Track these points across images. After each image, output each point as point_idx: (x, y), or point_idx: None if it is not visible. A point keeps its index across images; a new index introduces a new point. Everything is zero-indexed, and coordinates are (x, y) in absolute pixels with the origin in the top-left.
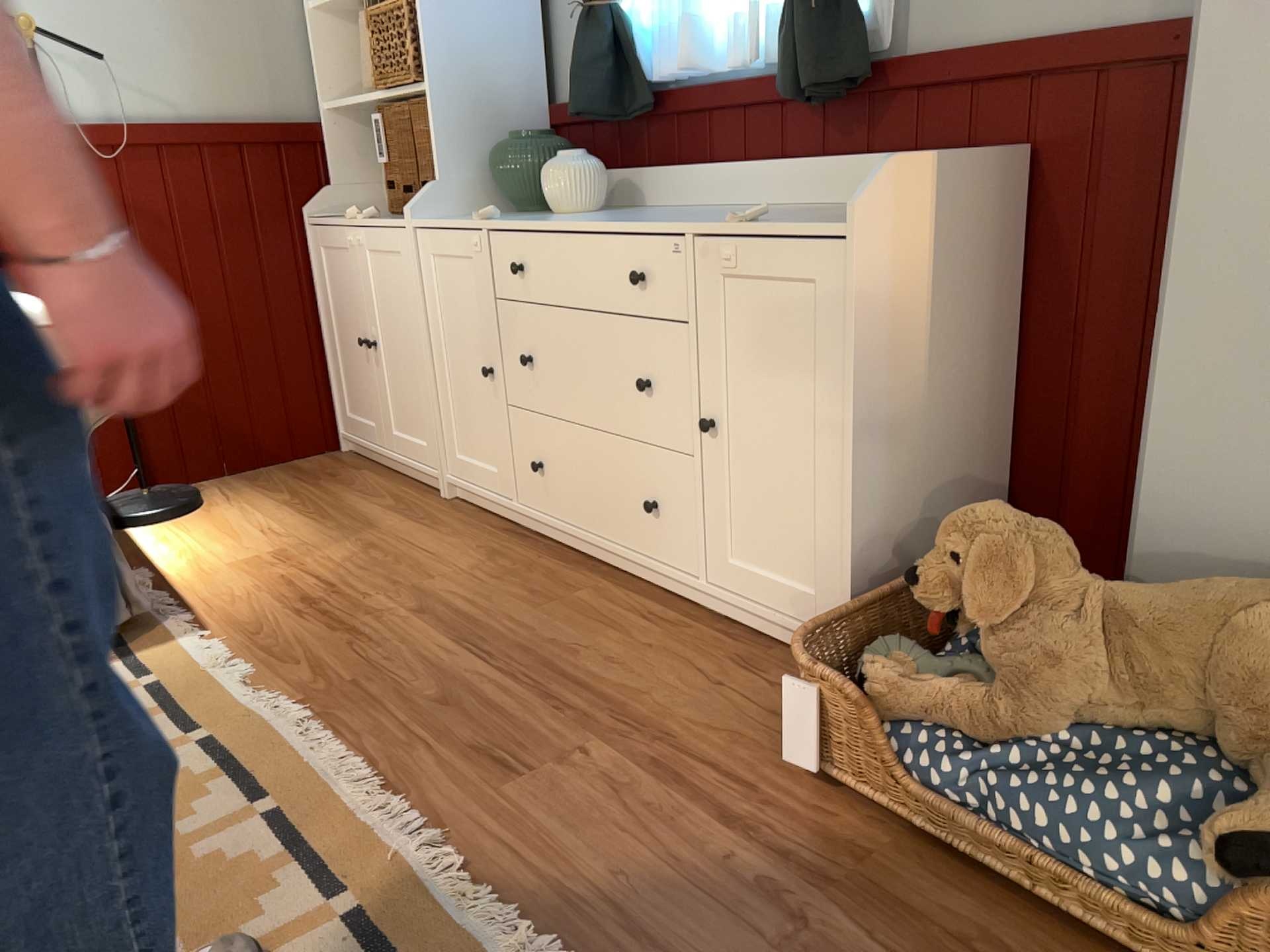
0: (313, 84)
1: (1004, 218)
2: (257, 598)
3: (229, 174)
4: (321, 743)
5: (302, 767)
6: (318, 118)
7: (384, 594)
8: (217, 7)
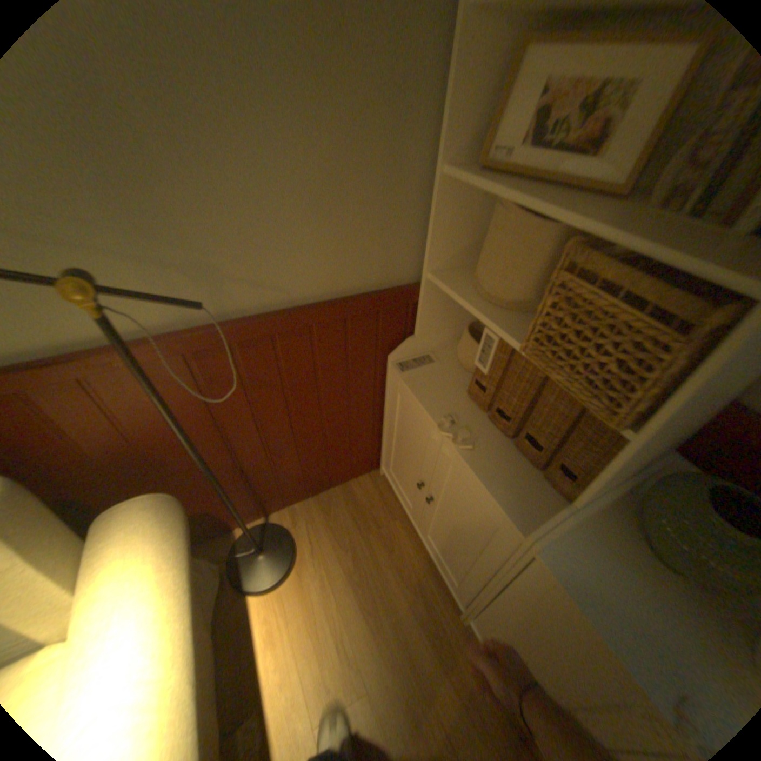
0: (423, 242)
1: None
2: None
3: (333, 338)
4: None
5: None
6: (419, 275)
7: None
8: (341, 166)
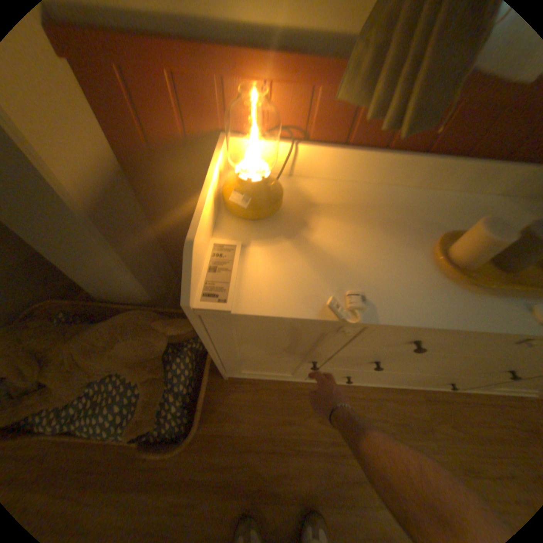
0: None
1: None
2: None
3: None
4: None
5: None
6: None
7: None
8: None
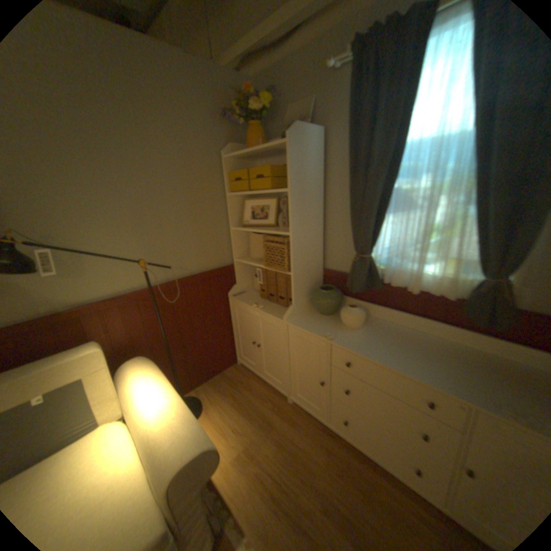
0: (231, 250)
1: None
2: (253, 499)
3: (206, 287)
4: None
5: None
6: (232, 261)
7: (304, 495)
8: (202, 231)
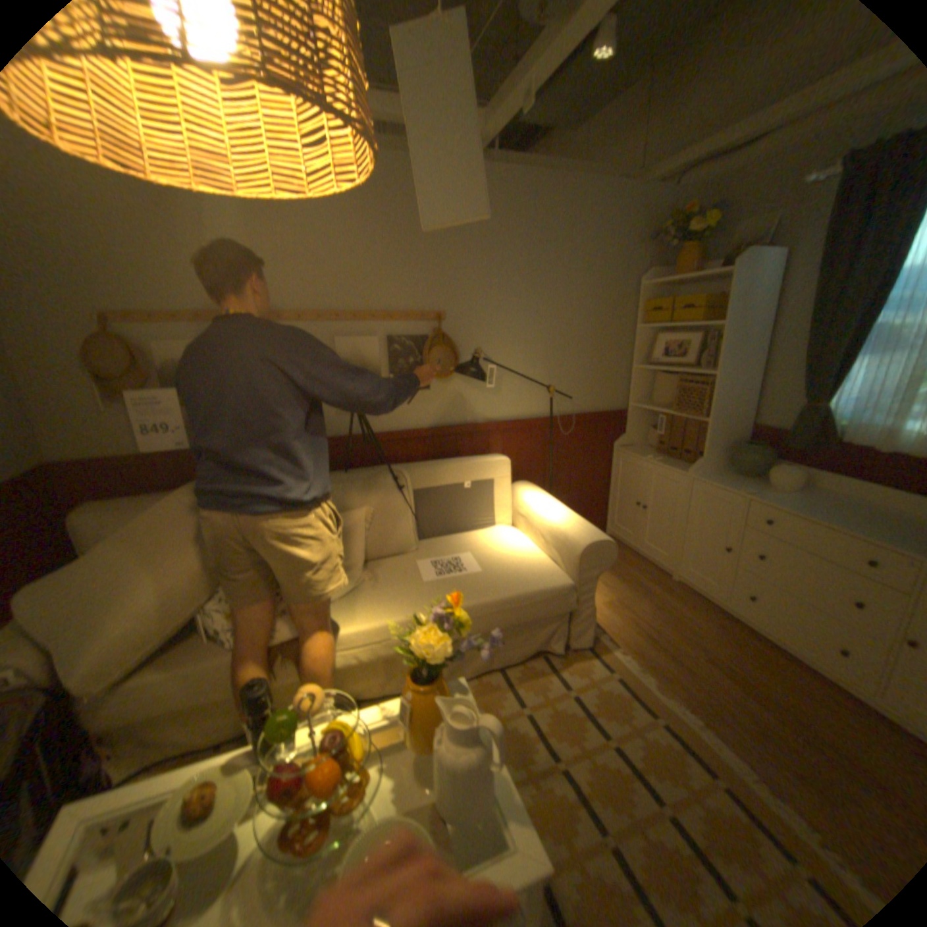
0: (626, 393)
1: None
2: (628, 632)
3: (591, 430)
4: (720, 747)
5: (723, 763)
6: (625, 406)
7: (686, 645)
8: (600, 367)
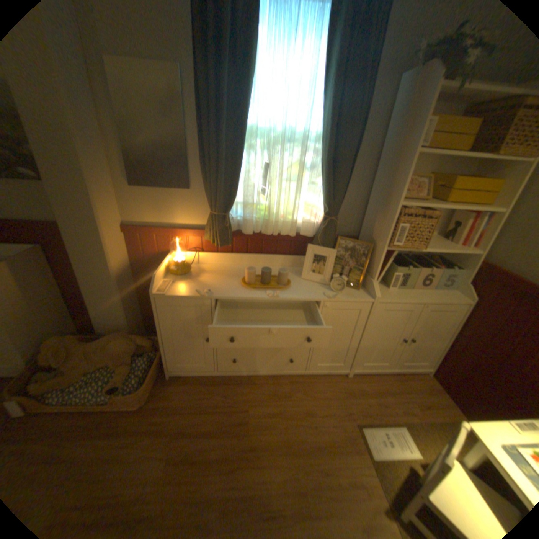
0: None
1: (40, 262)
2: None
3: None
4: None
5: None
6: None
7: None
8: None
